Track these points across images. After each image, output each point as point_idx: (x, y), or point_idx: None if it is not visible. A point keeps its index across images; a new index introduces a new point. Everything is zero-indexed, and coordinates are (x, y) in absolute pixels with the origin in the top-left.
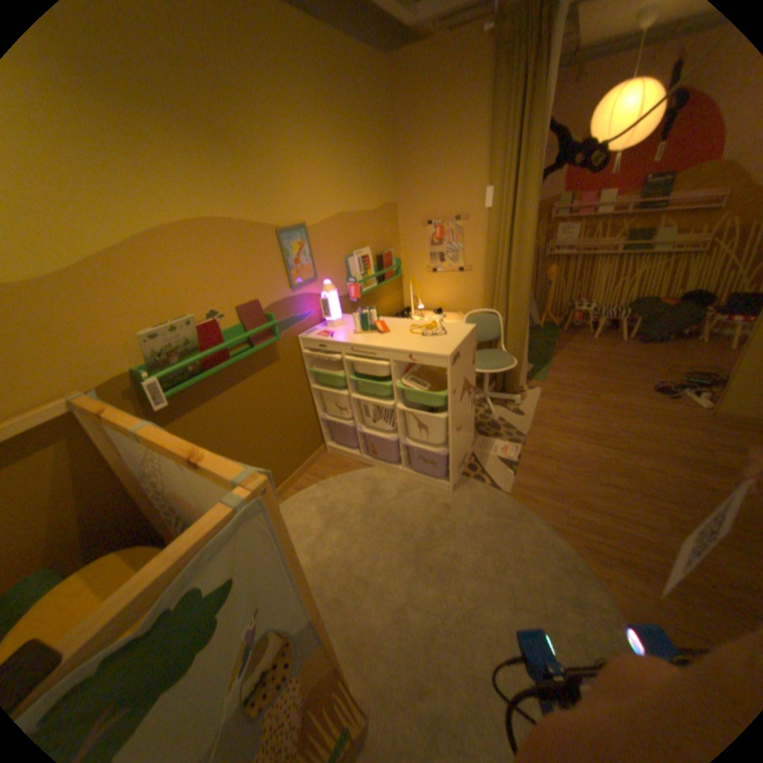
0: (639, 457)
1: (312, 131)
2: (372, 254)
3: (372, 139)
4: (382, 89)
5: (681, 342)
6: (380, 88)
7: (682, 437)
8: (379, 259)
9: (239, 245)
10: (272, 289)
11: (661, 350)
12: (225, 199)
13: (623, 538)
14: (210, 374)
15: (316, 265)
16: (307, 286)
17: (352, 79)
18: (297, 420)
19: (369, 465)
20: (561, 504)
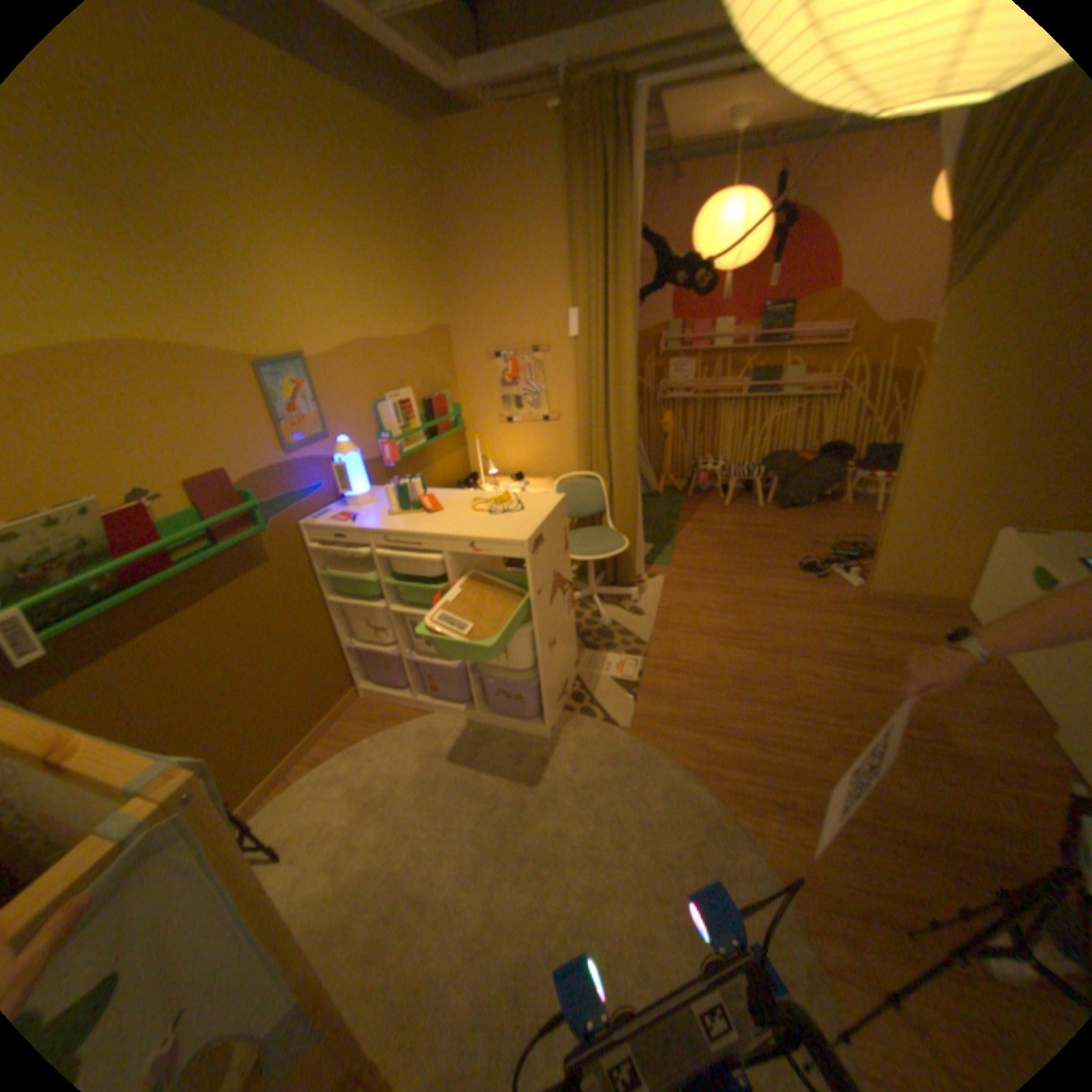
0: (785, 657)
1: (306, 219)
2: (413, 398)
3: (404, 236)
4: (415, 171)
5: (821, 506)
6: (411, 169)
7: (830, 626)
8: (424, 405)
9: (182, 384)
10: (247, 452)
11: (800, 517)
12: (153, 312)
13: (772, 770)
14: (130, 594)
15: (323, 414)
16: (309, 445)
17: (367, 152)
18: (302, 655)
19: (424, 711)
20: (694, 735)
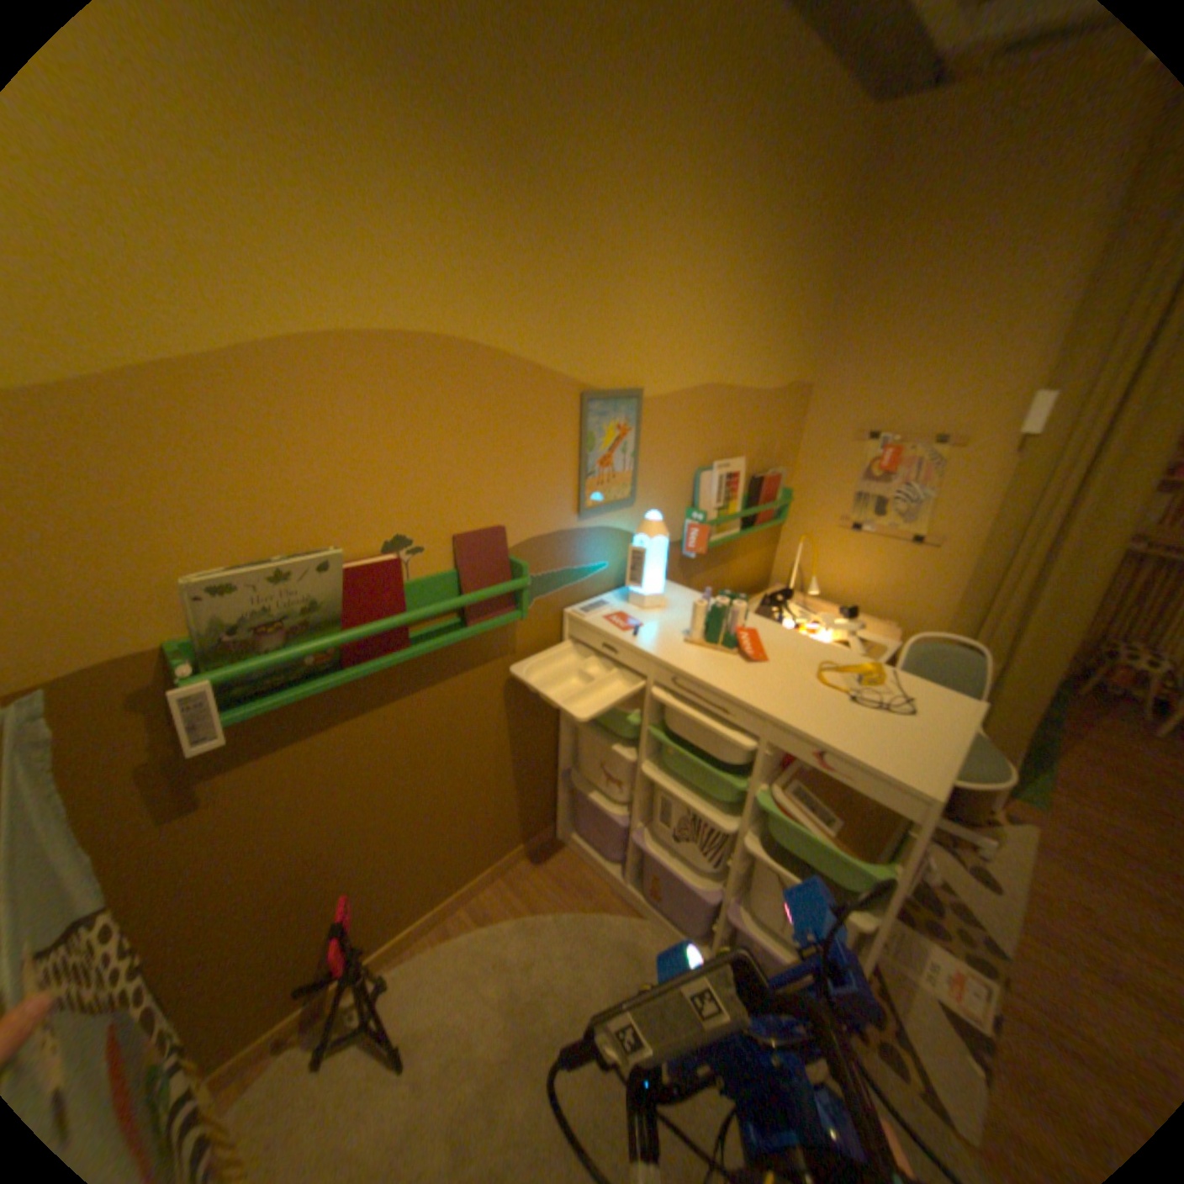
0: None
1: (707, 210)
2: (745, 472)
3: (808, 255)
4: (851, 167)
5: None
6: (848, 164)
7: None
8: (754, 483)
9: (496, 407)
10: (538, 508)
11: None
12: (495, 304)
13: None
14: (349, 678)
15: (638, 474)
16: (610, 512)
17: (807, 131)
18: (514, 774)
19: (633, 908)
20: None
